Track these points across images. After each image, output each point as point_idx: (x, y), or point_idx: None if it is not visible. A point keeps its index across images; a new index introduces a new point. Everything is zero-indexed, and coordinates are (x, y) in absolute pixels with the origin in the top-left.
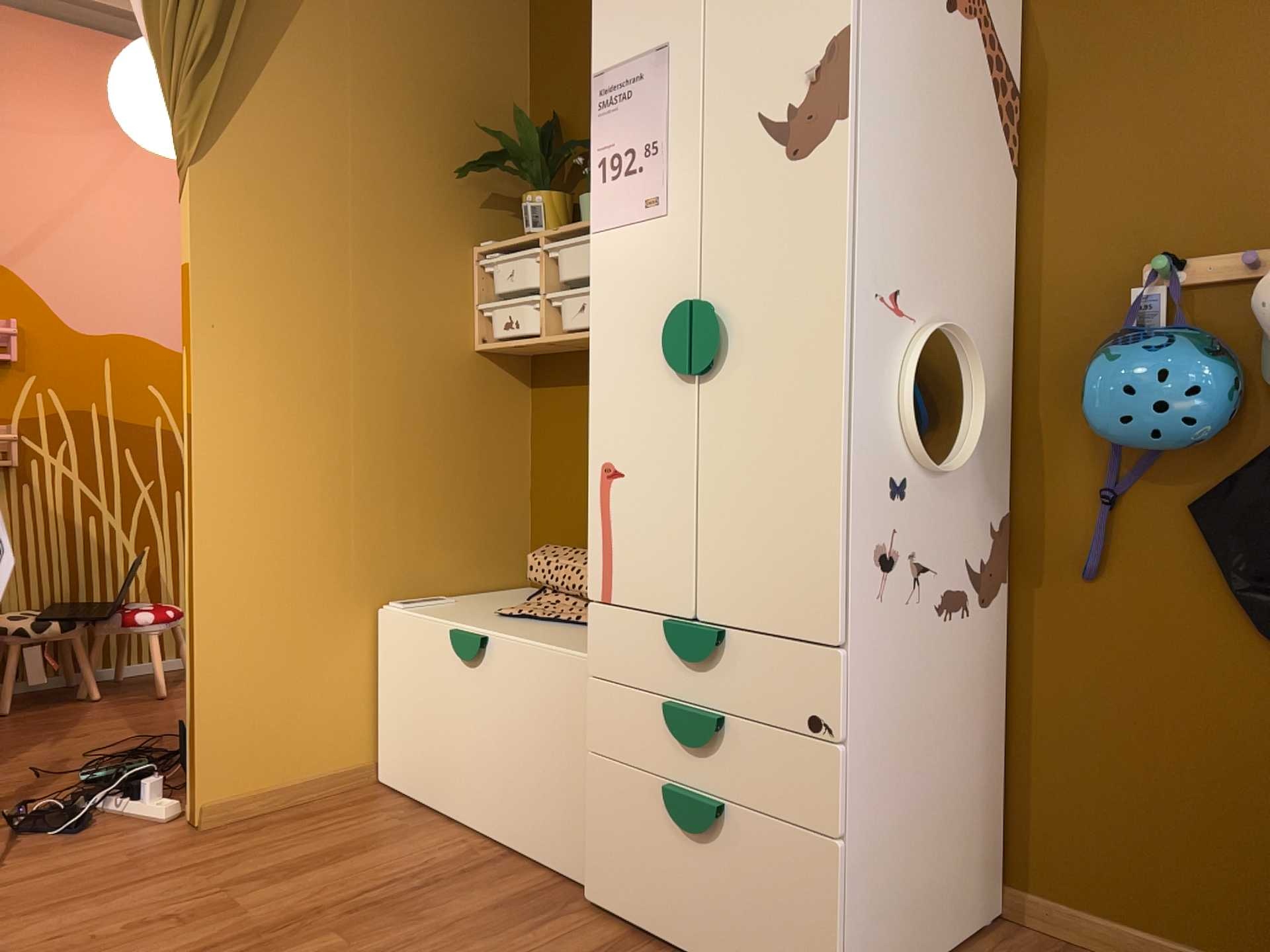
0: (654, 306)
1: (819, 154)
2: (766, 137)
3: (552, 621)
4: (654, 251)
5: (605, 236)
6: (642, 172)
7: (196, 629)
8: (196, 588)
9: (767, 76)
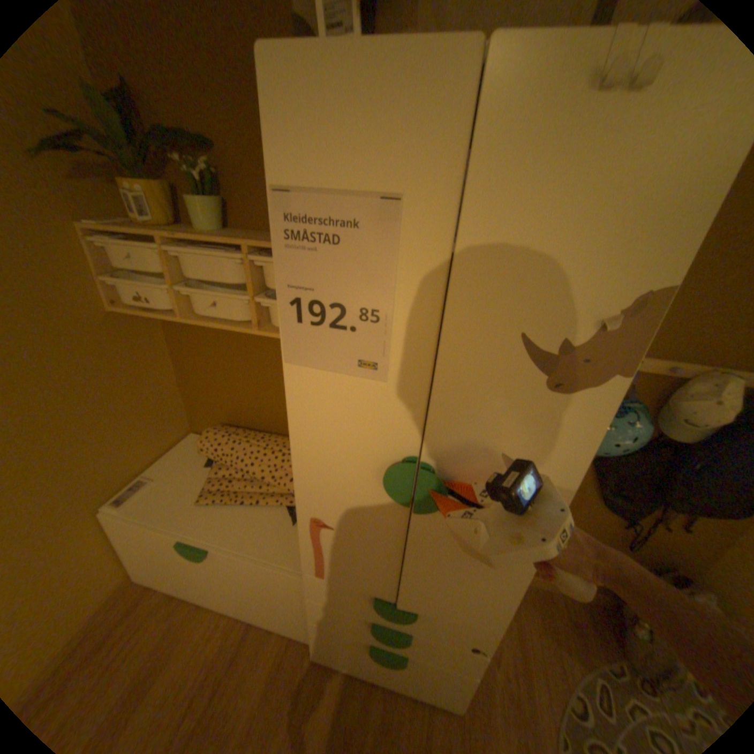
0: (367, 445)
1: (586, 396)
2: (527, 358)
3: (240, 505)
4: (370, 406)
5: (305, 372)
6: (356, 332)
7: None
8: None
9: (546, 296)
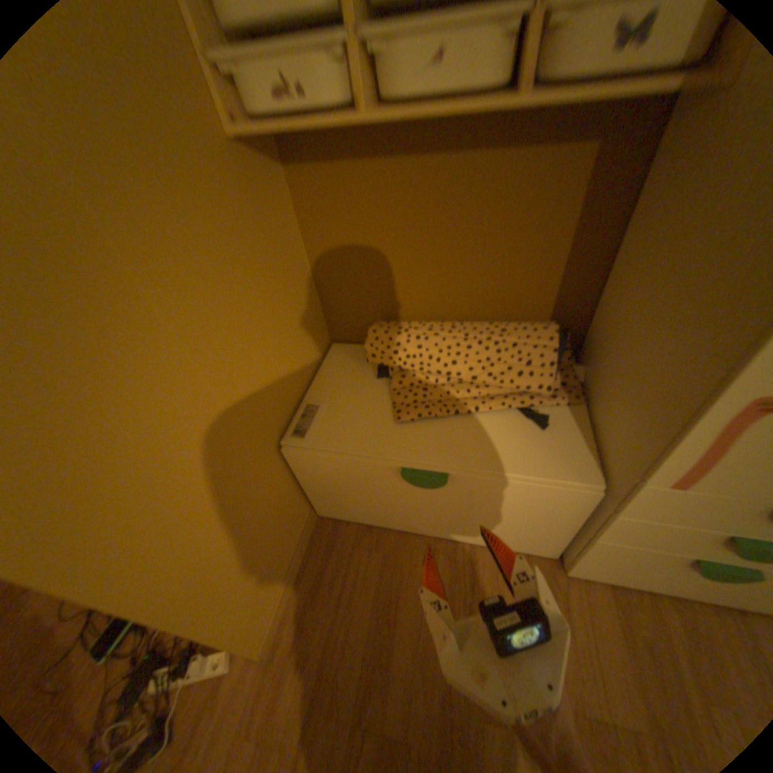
0: None
1: None
2: None
3: (454, 414)
4: None
5: None
6: None
7: (176, 627)
8: (148, 617)
9: None
